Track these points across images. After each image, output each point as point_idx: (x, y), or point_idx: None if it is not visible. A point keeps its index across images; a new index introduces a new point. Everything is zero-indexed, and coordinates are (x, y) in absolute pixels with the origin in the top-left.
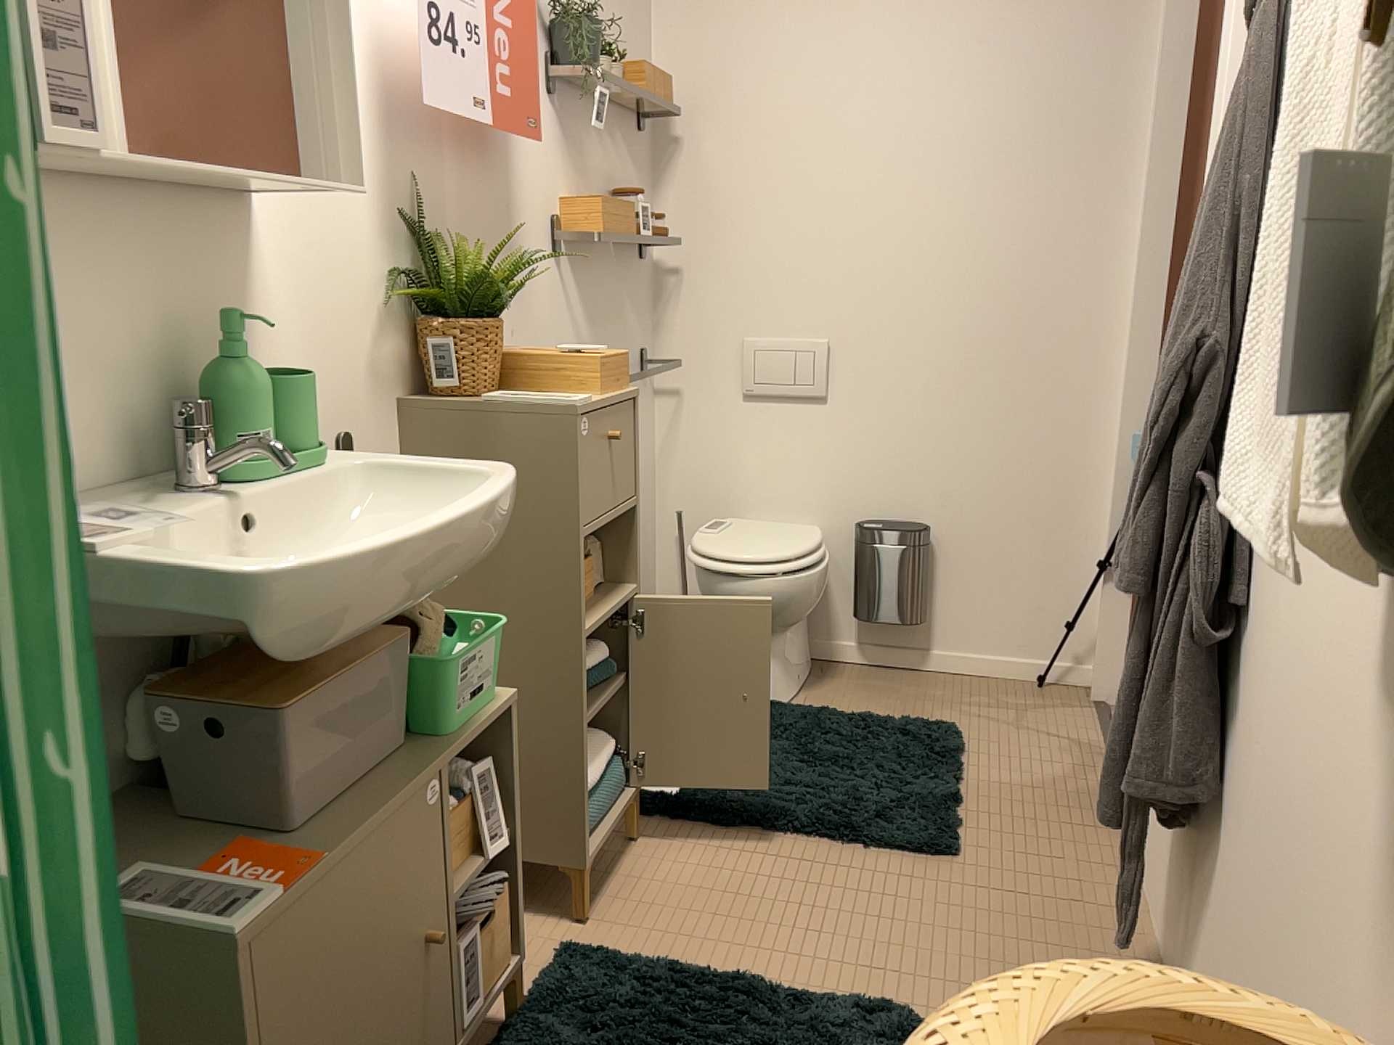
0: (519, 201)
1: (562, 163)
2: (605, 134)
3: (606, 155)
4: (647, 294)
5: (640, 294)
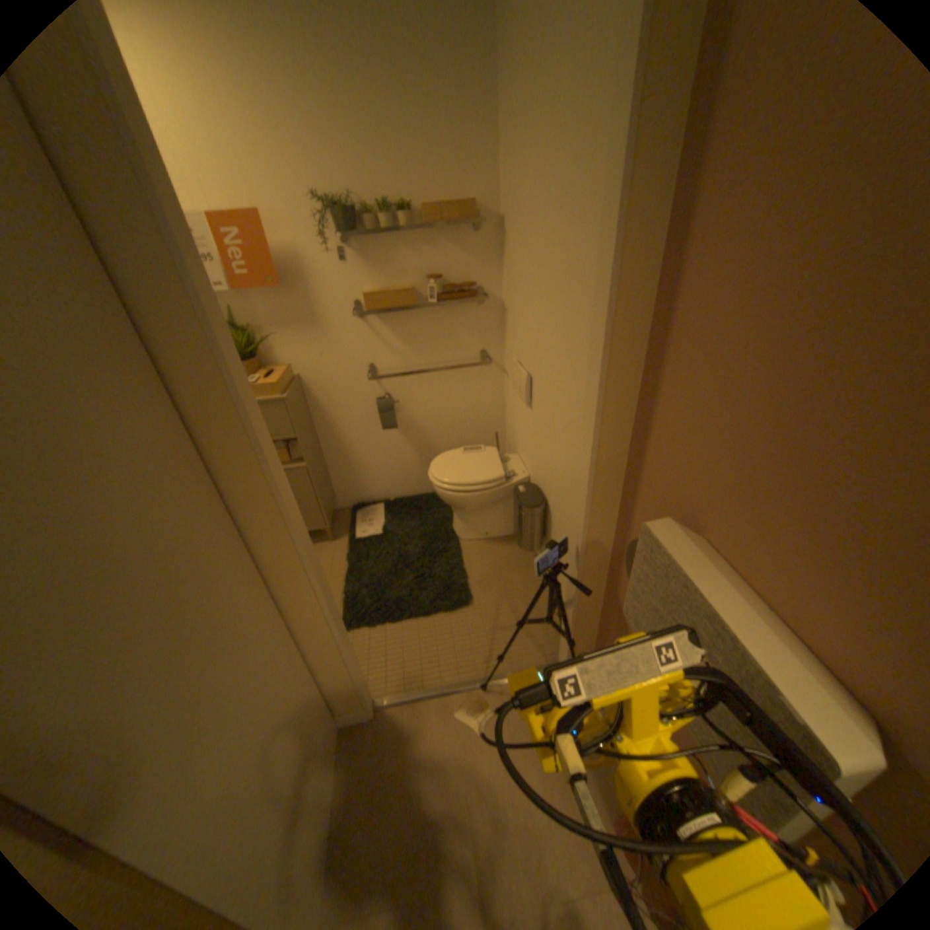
0: (317, 300)
1: (362, 273)
2: (419, 244)
3: (421, 256)
4: (488, 322)
5: (478, 323)
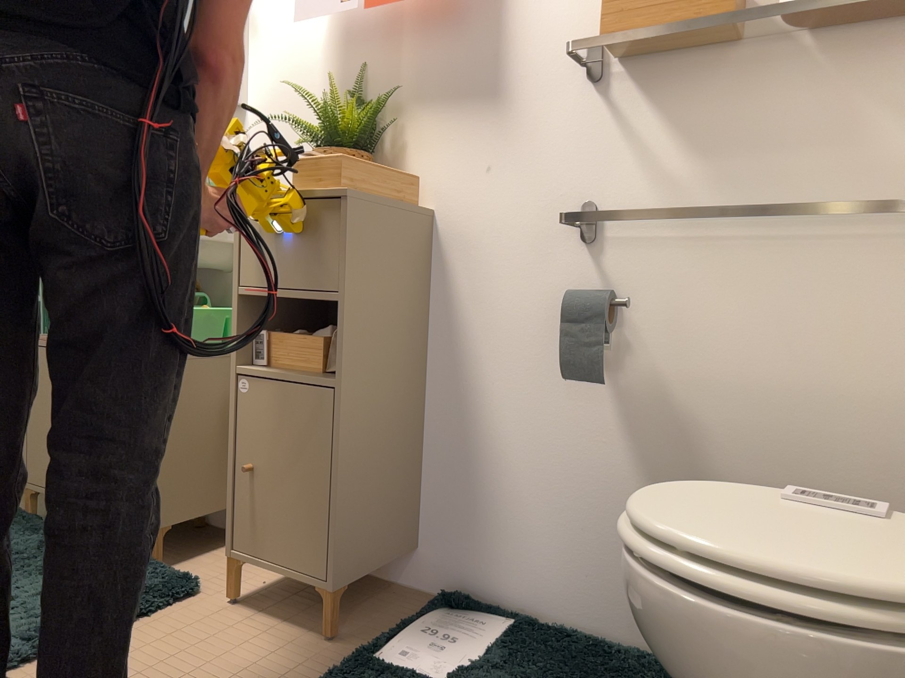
0: (511, 47)
1: None
2: None
3: None
4: None
5: None
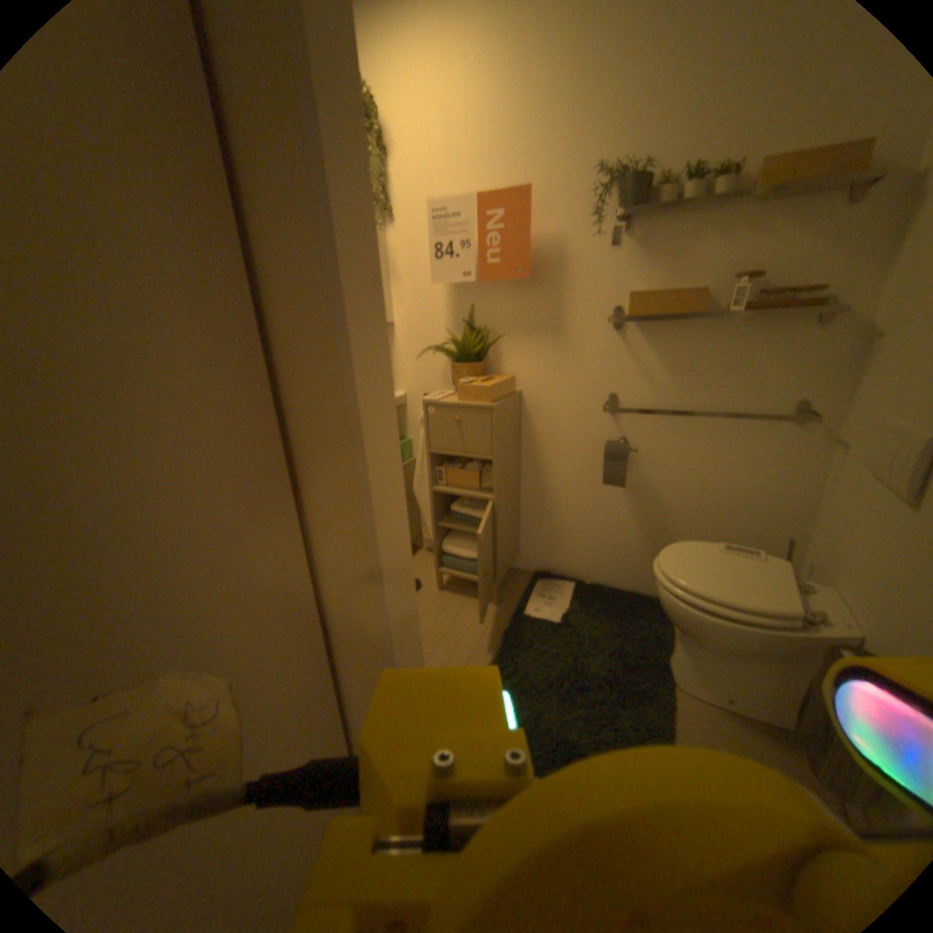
0: (569, 300)
1: (638, 266)
2: (741, 223)
3: (738, 241)
4: (835, 352)
5: (814, 352)
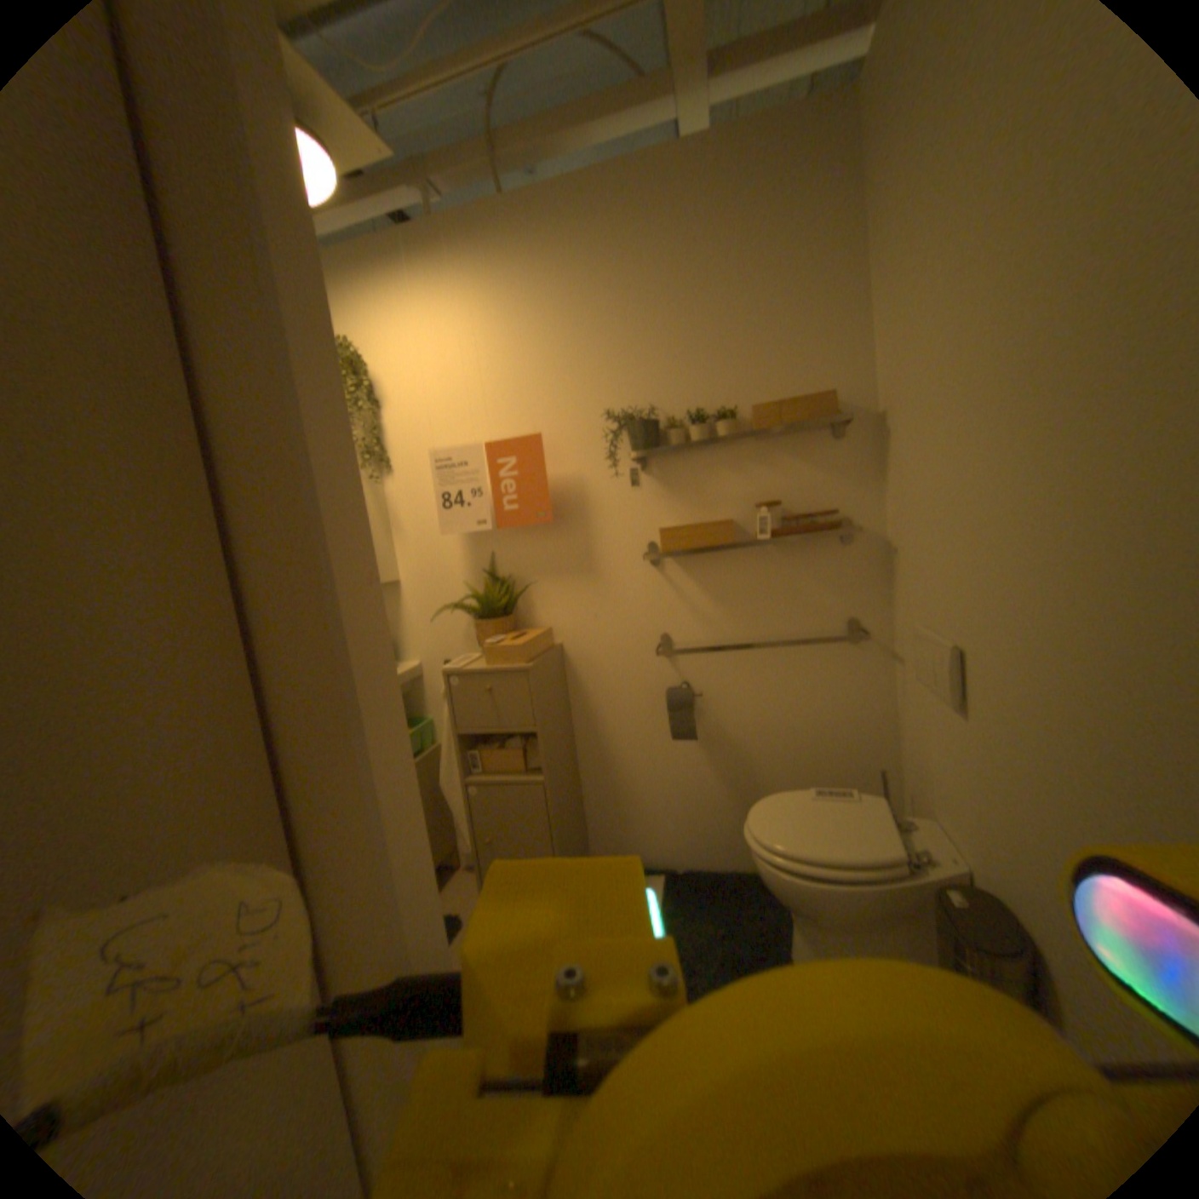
0: (600, 540)
1: (663, 502)
2: (749, 458)
3: (750, 474)
4: (864, 569)
5: (846, 570)
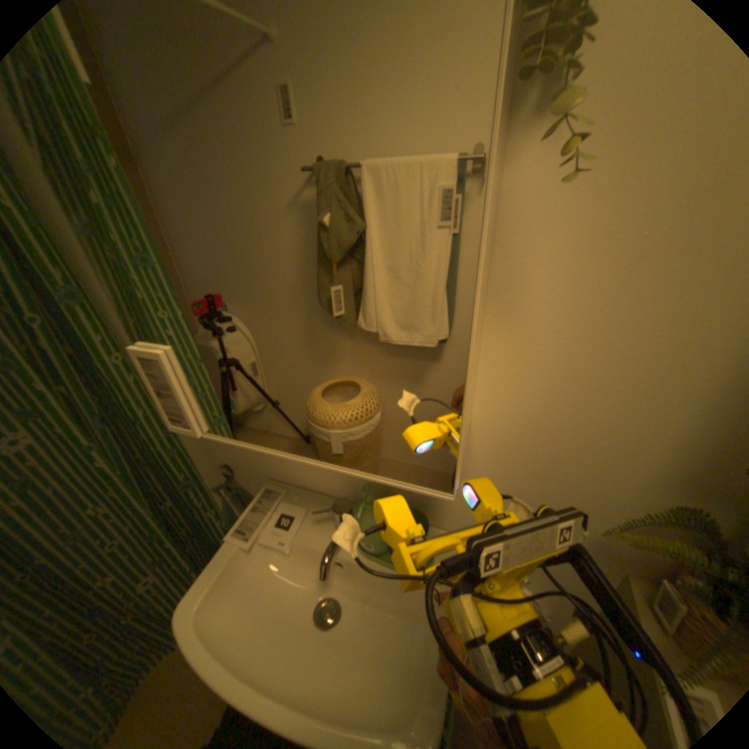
0: None
1: None
2: None
3: None
4: None
5: None
